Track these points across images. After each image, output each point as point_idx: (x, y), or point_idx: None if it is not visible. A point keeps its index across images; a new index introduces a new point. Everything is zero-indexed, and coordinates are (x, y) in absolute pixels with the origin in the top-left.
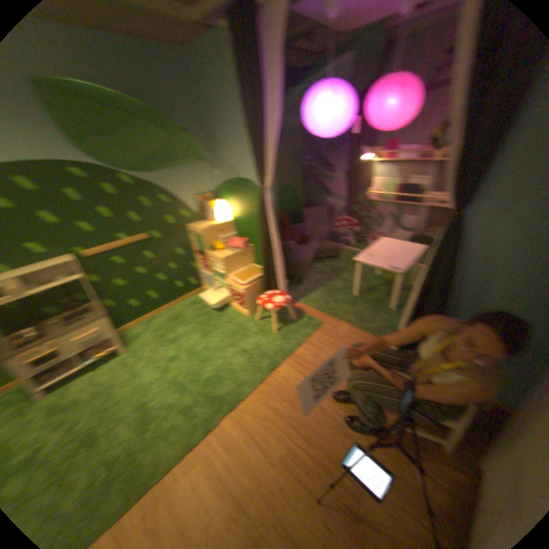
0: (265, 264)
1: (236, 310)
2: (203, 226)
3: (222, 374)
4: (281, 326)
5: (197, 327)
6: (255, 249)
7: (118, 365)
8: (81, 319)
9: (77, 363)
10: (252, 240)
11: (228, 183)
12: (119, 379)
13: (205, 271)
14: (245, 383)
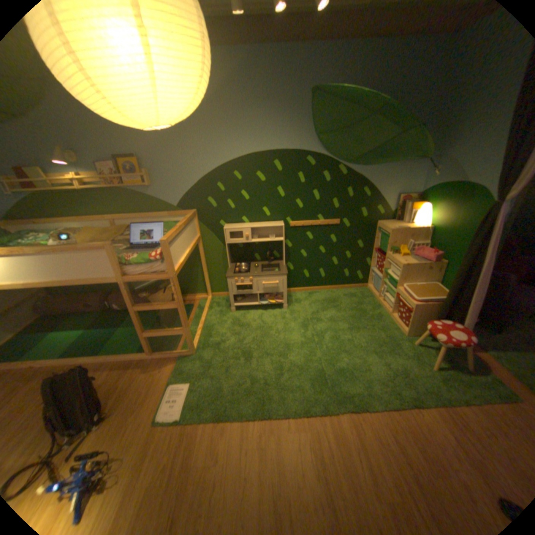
0: (457, 289)
1: (395, 323)
2: (397, 226)
3: (359, 375)
4: (448, 368)
5: (349, 319)
6: (450, 268)
7: (281, 316)
8: (273, 271)
9: (259, 299)
10: (451, 256)
11: (448, 186)
12: (278, 326)
13: (378, 270)
14: (379, 399)
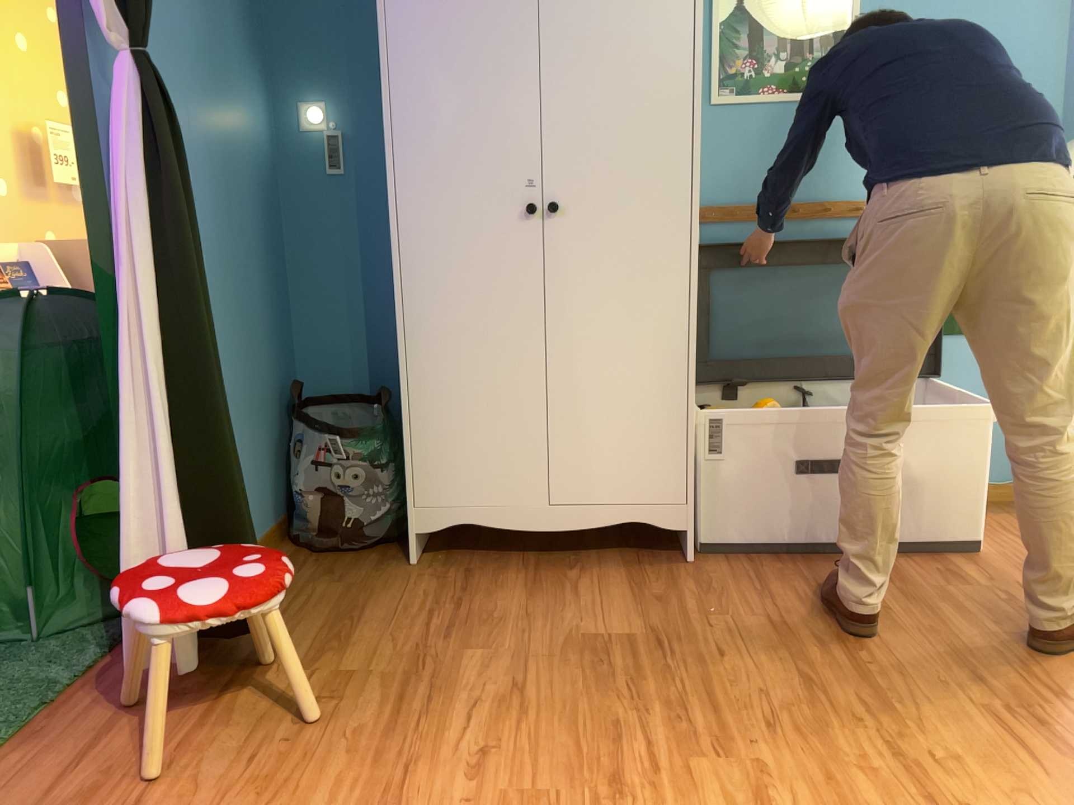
0: None
1: None
2: None
3: None
4: None
5: None
6: None
7: None
8: None
9: None
10: None
11: None
12: None
13: None
14: None
